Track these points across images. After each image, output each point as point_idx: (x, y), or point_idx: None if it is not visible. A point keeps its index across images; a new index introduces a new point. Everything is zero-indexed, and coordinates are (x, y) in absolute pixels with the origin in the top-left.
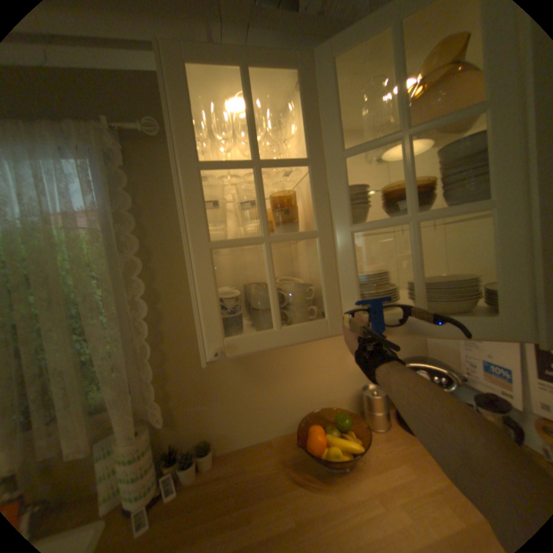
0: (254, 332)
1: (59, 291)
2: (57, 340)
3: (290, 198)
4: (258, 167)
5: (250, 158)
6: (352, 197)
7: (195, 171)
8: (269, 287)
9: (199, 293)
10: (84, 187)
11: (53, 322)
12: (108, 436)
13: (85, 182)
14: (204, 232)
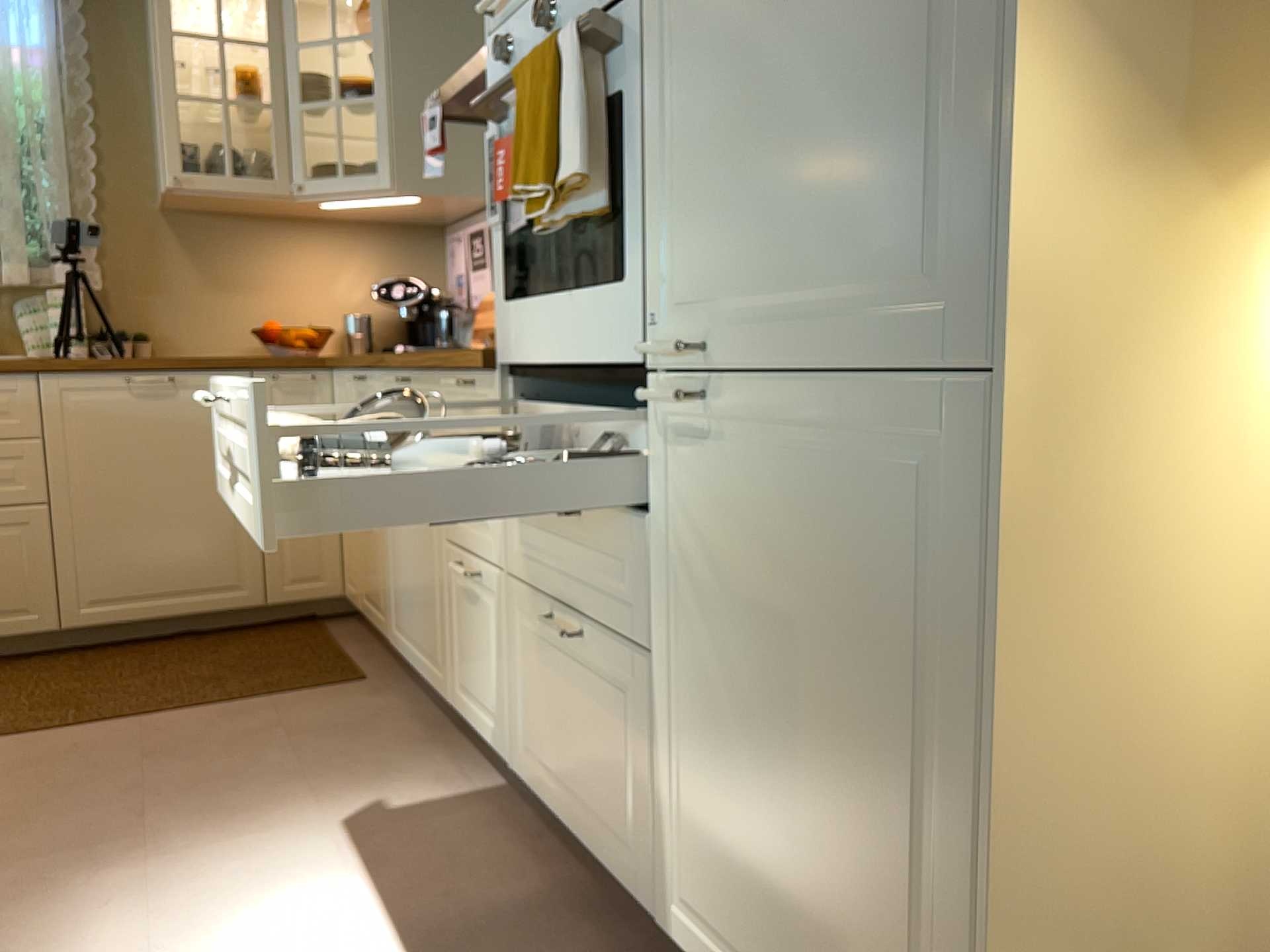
0: (207, 175)
1: (7, 122)
2: (6, 168)
3: (258, 75)
4: (221, 43)
5: (215, 35)
6: (300, 82)
7: (168, 38)
8: (225, 147)
9: (163, 132)
10: (33, 23)
11: (4, 150)
12: (32, 298)
13: (39, 20)
14: (171, 86)
